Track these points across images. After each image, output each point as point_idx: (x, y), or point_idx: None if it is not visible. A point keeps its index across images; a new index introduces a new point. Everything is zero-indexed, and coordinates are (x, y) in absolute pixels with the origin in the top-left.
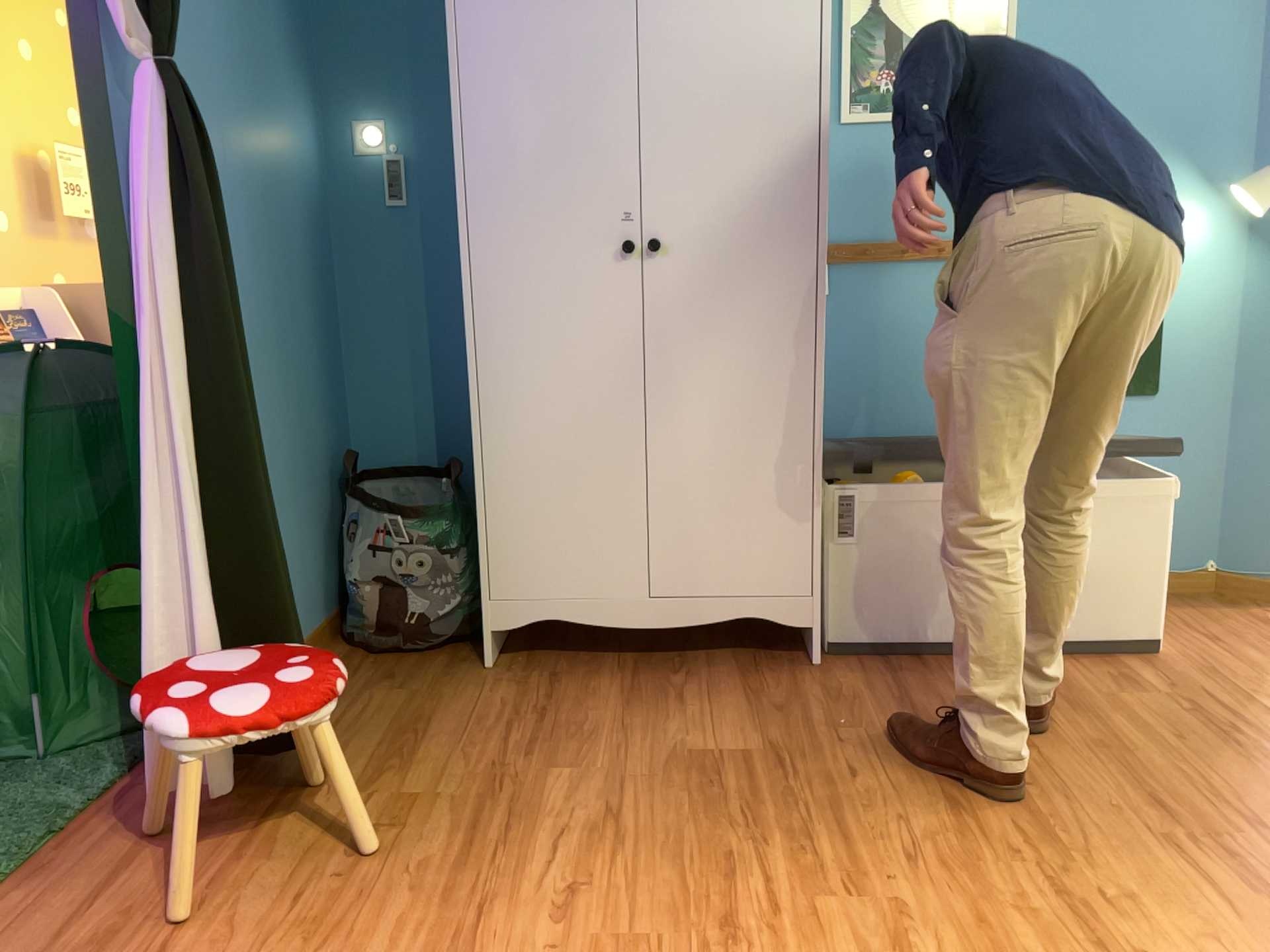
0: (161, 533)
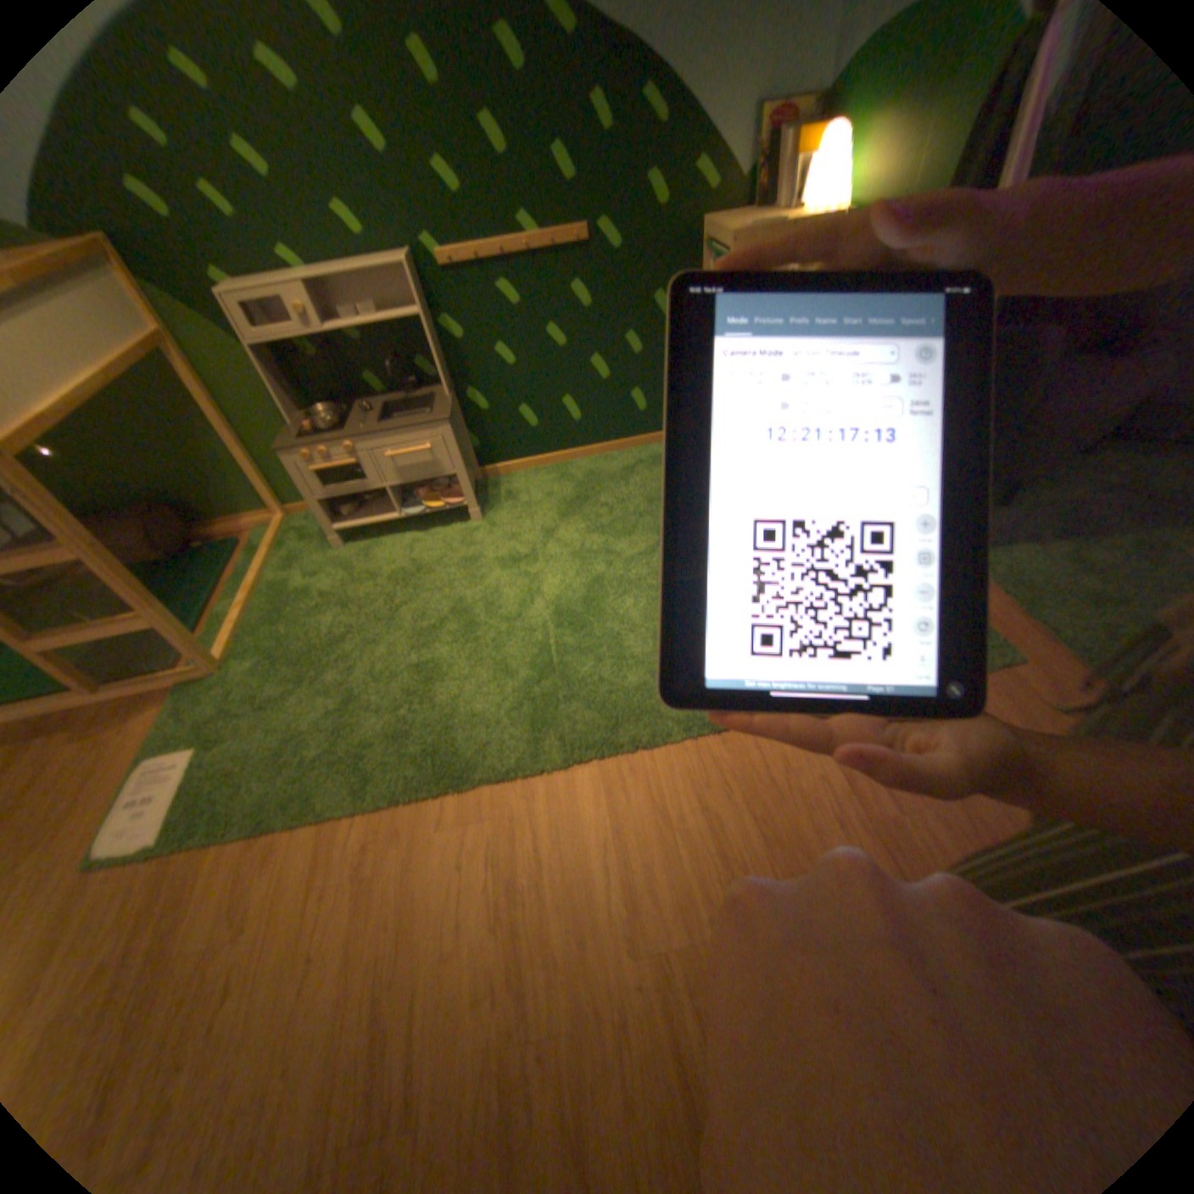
0: None
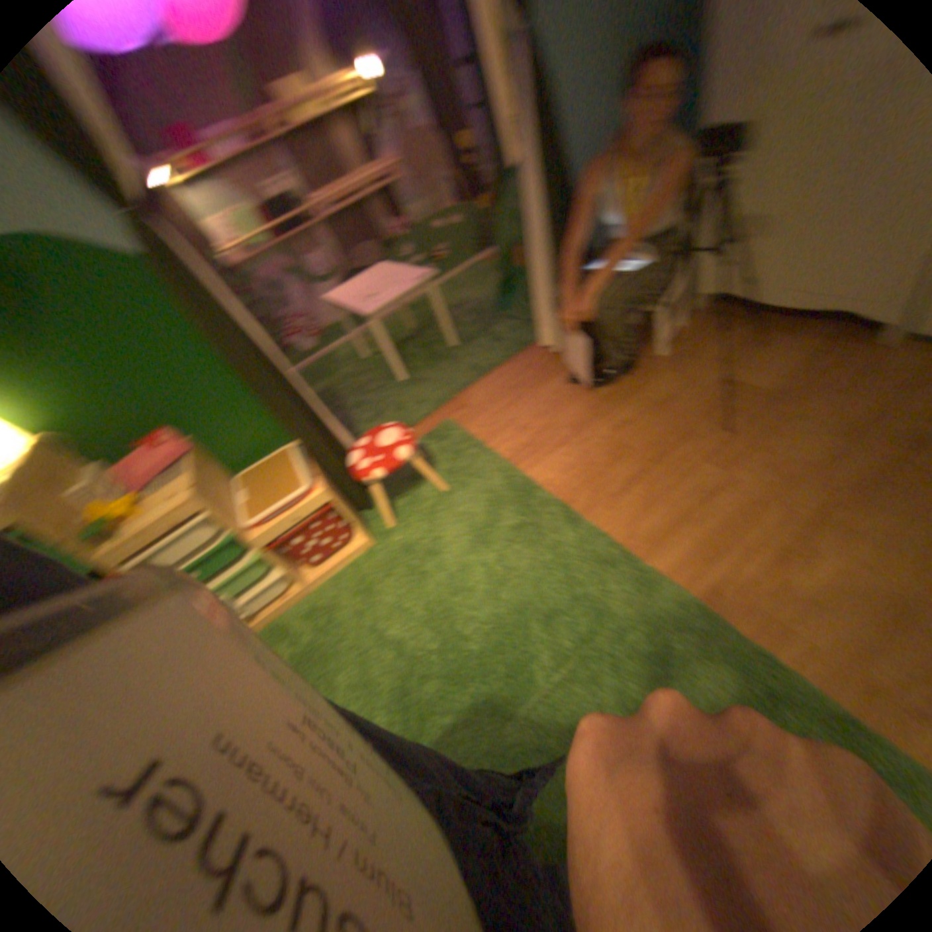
0: (541, 261)
